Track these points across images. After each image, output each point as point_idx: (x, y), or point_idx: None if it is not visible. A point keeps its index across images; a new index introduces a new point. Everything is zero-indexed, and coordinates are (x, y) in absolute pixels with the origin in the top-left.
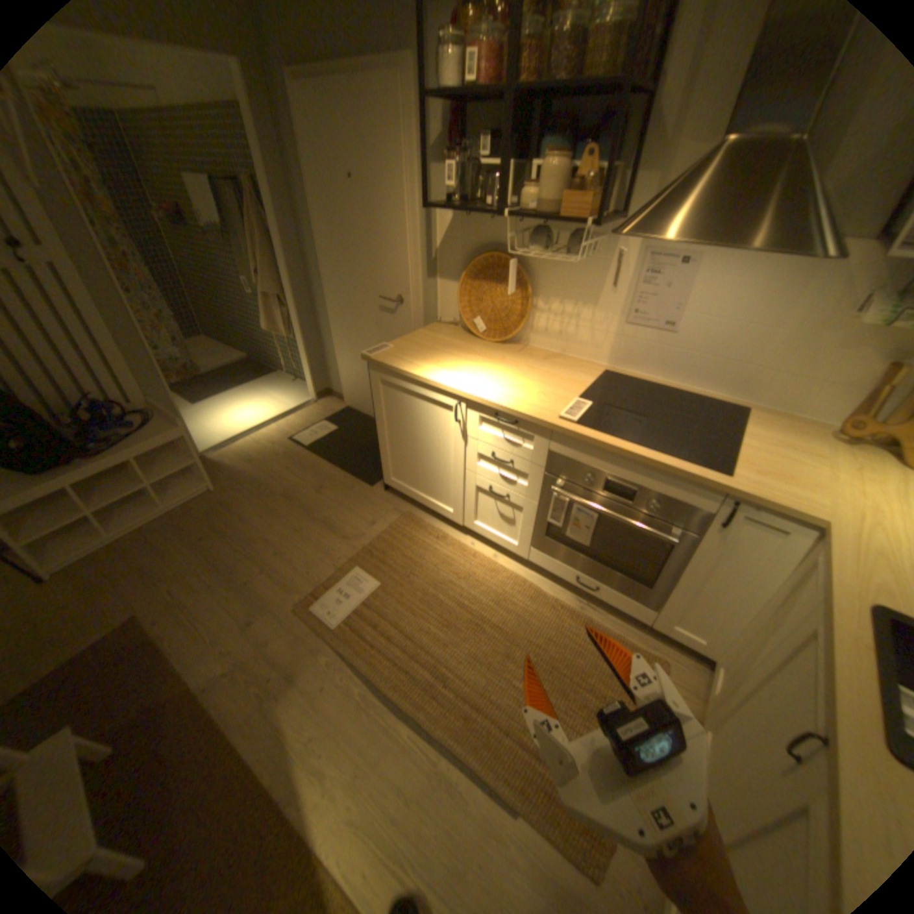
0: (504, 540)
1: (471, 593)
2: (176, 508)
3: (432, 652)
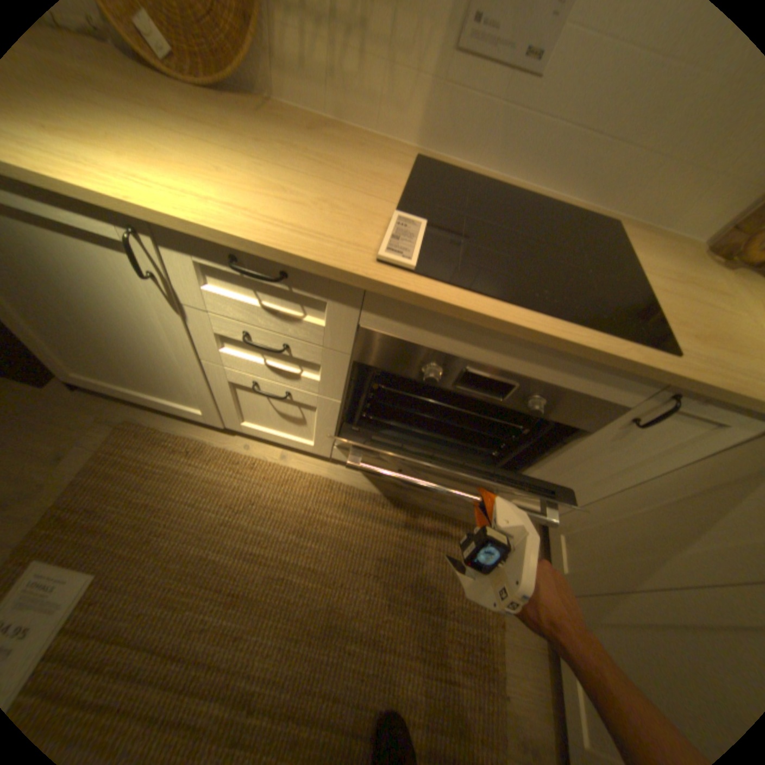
0: (293, 441)
1: (260, 531)
2: None
3: (218, 661)
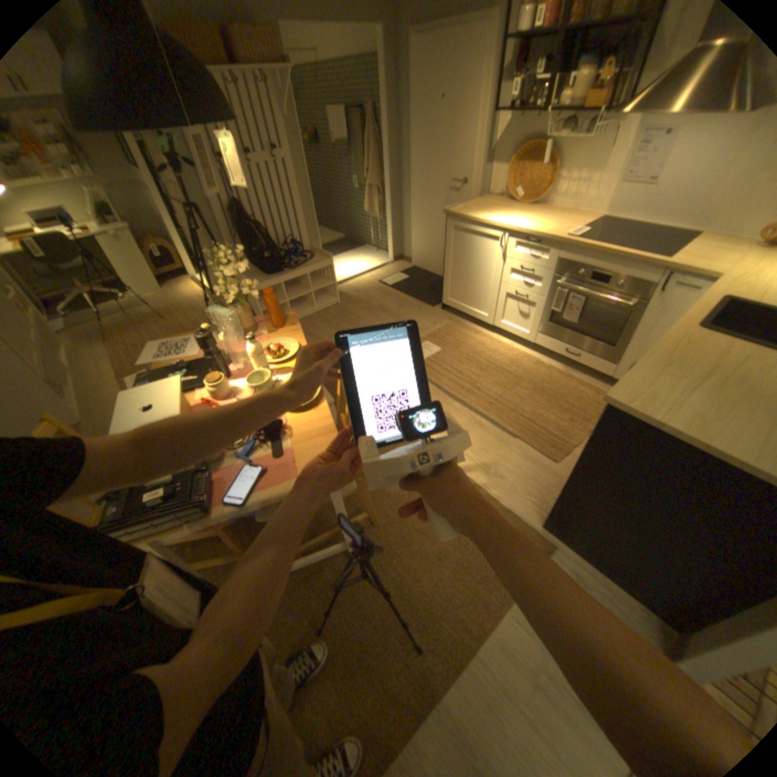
0: (519, 331)
1: (495, 358)
2: (321, 310)
3: (471, 378)
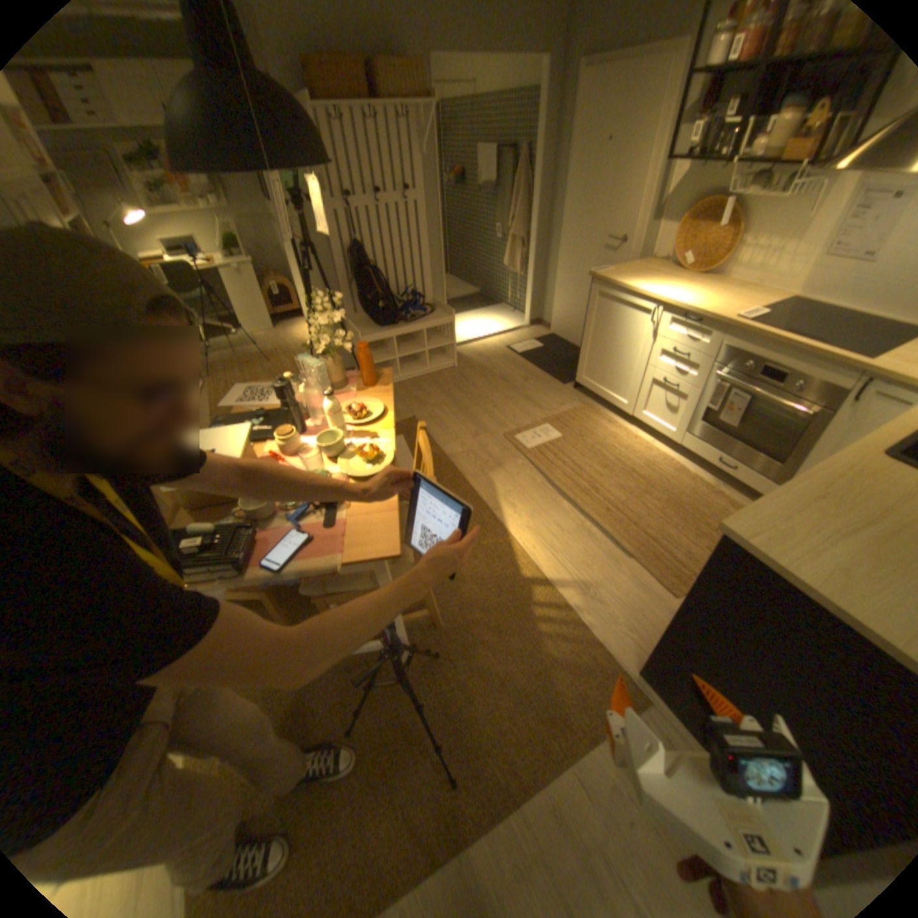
0: (663, 428)
1: (627, 456)
2: (434, 372)
3: (591, 476)
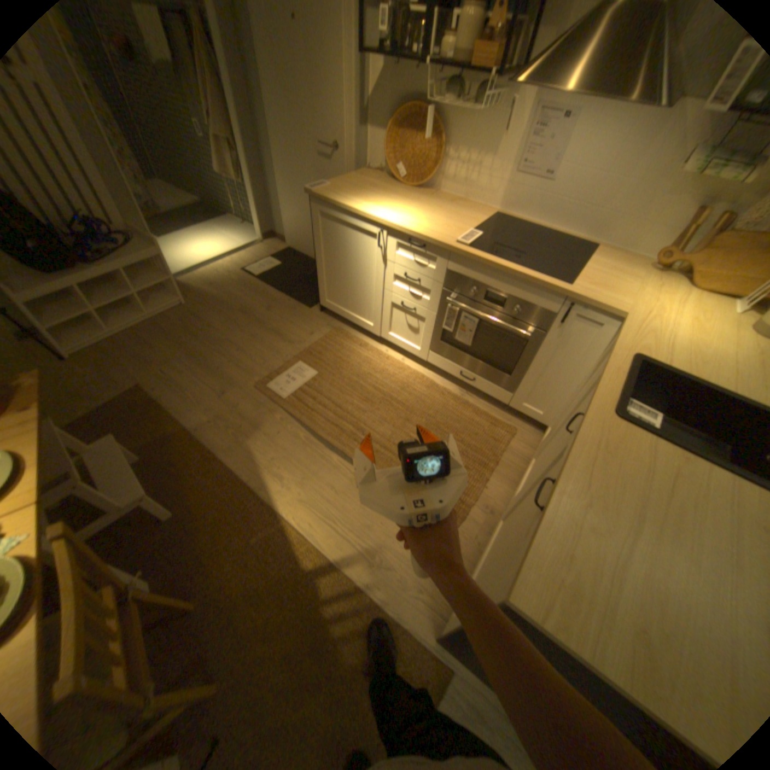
0: (409, 348)
1: (383, 383)
2: (156, 317)
3: (354, 416)
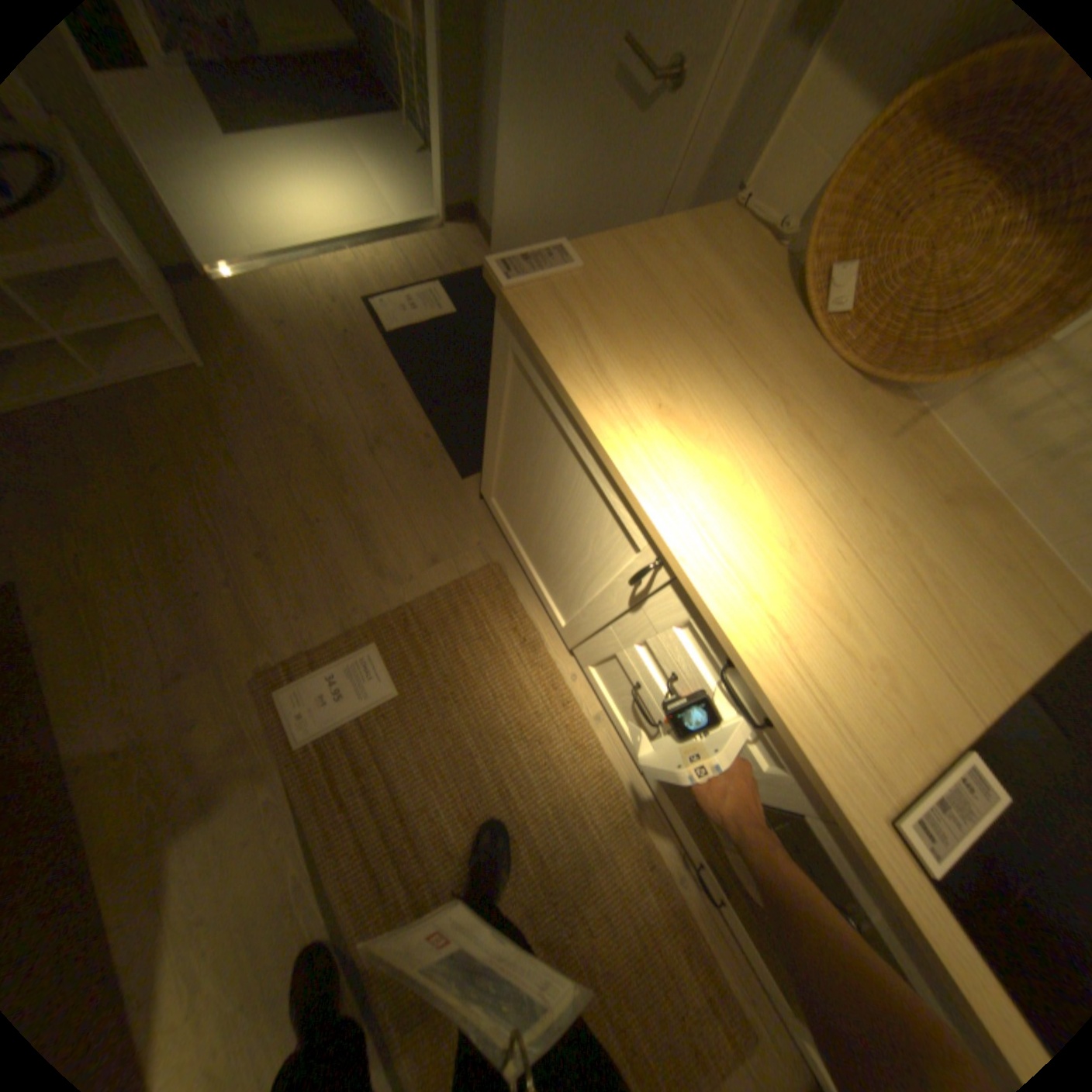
0: (621, 728)
1: (528, 780)
2: (129, 385)
3: (424, 861)
